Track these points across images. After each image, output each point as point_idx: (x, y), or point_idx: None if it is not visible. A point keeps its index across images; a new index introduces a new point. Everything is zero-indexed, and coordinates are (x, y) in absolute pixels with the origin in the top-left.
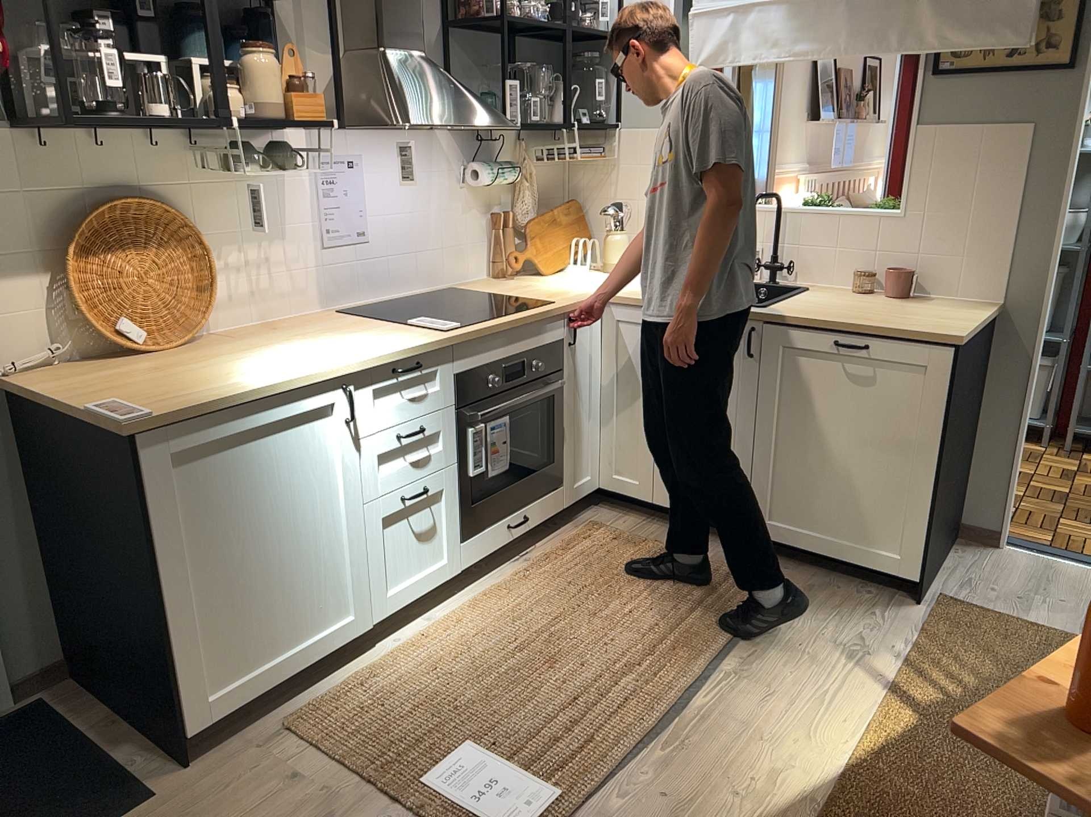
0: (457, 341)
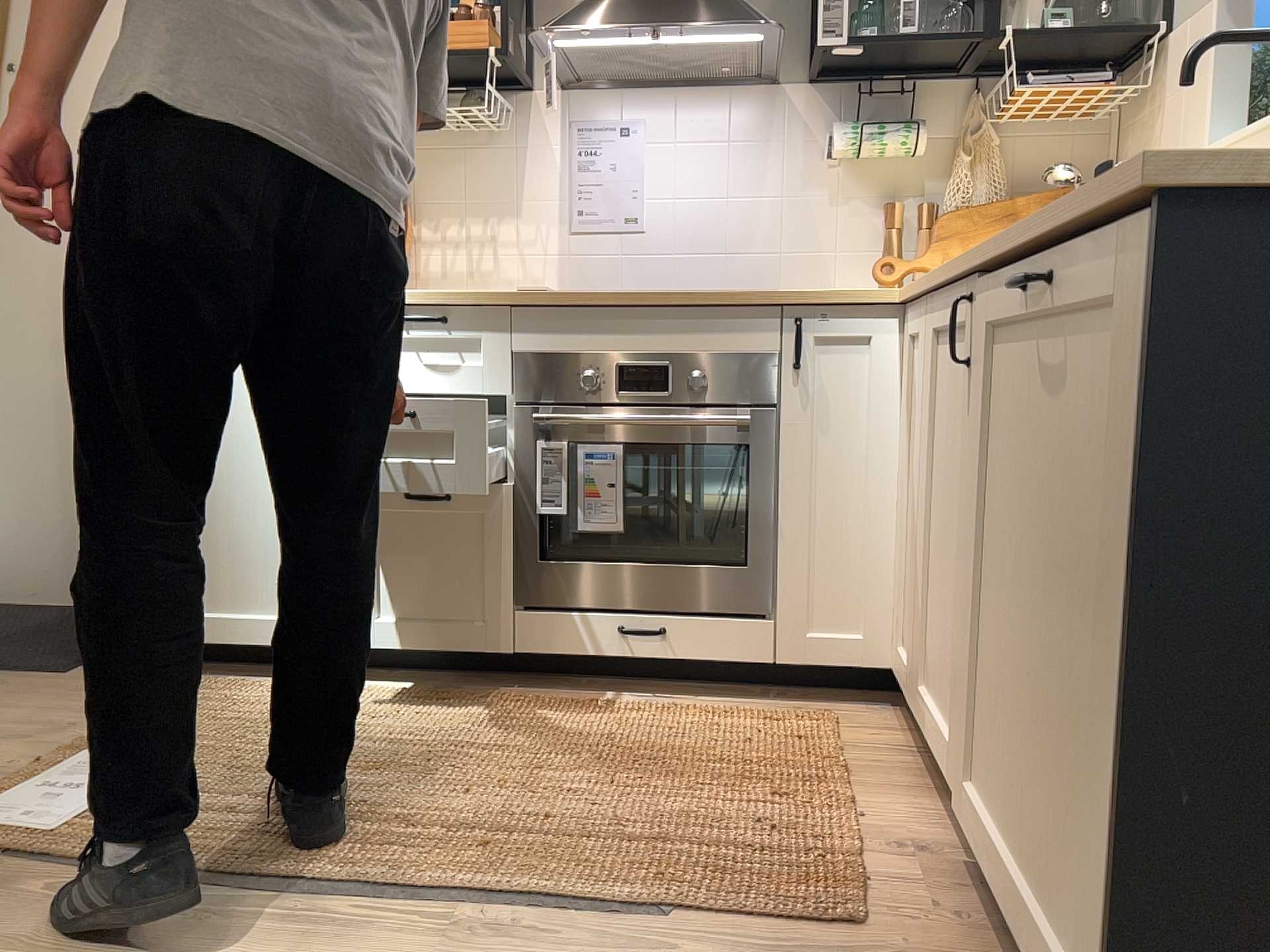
0: (515, 304)
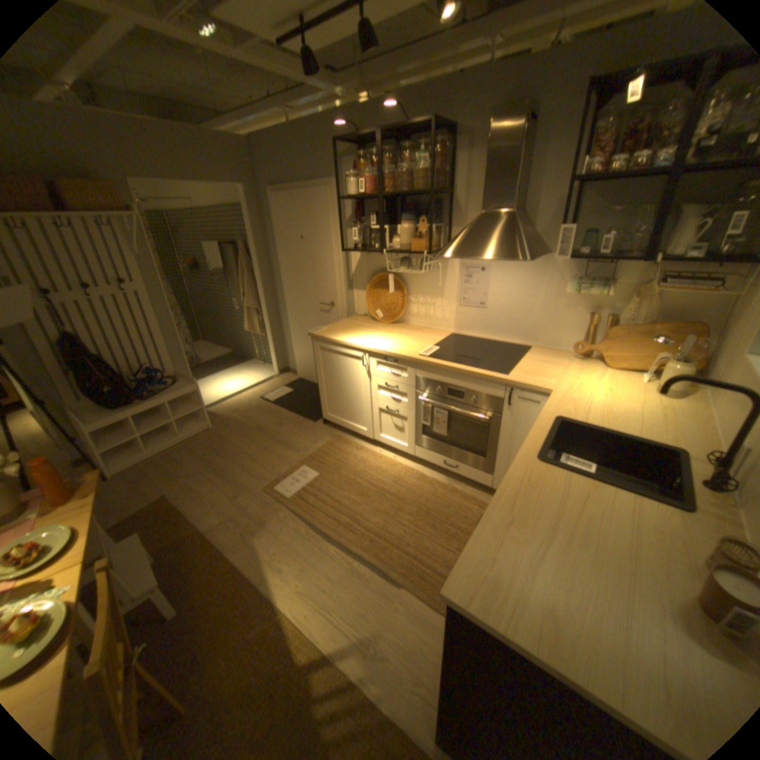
0: (416, 362)
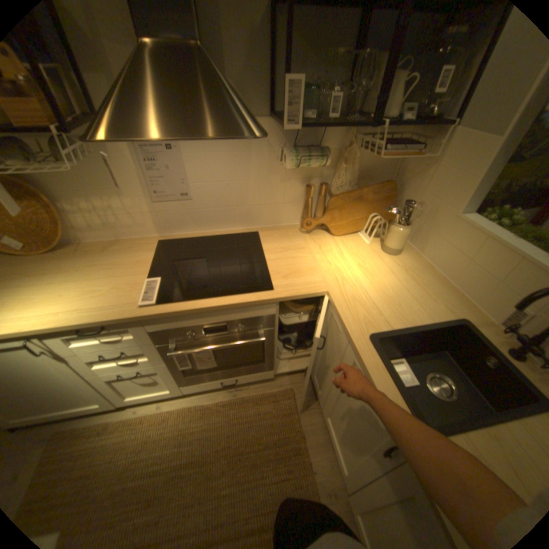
0: (141, 318)
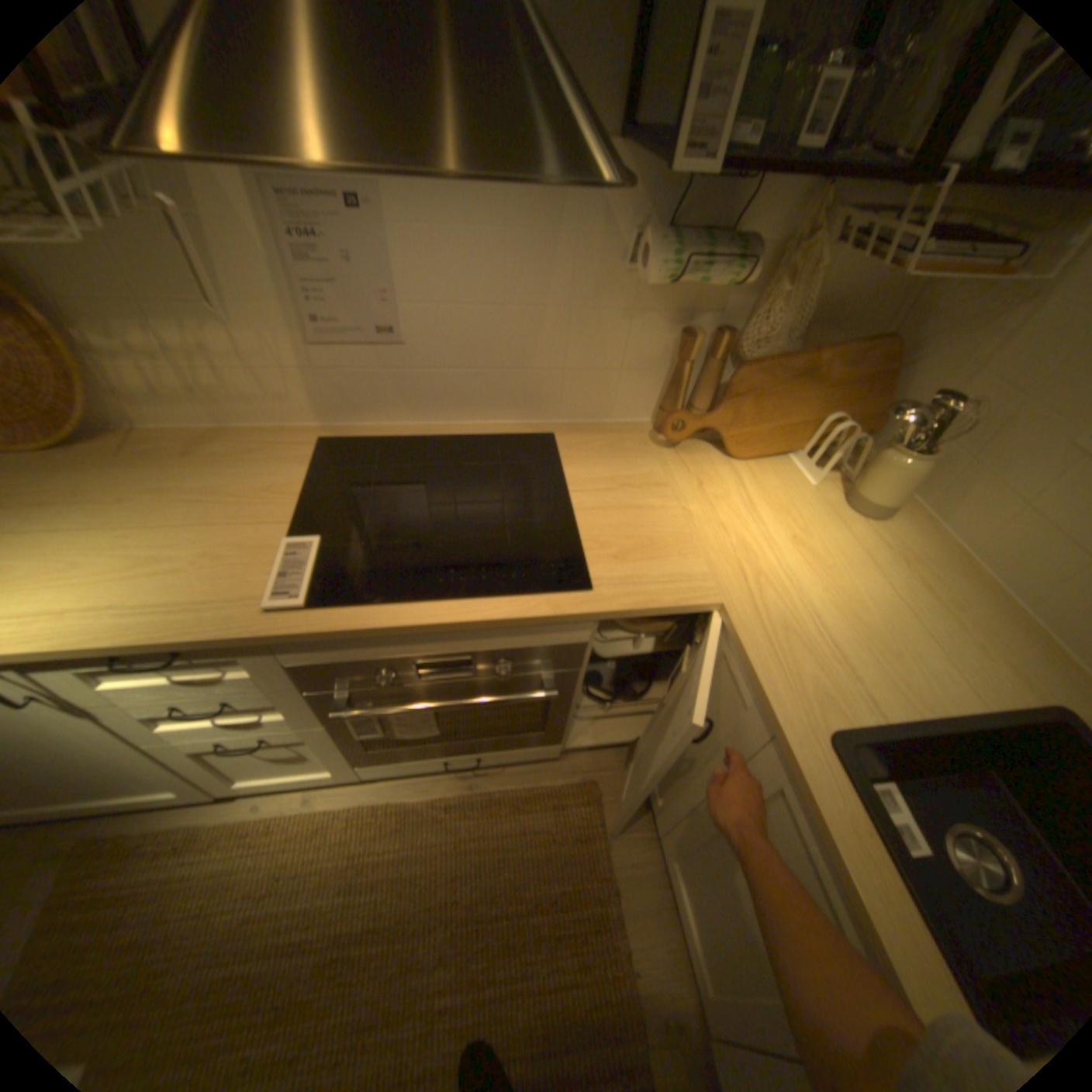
0: (267, 640)
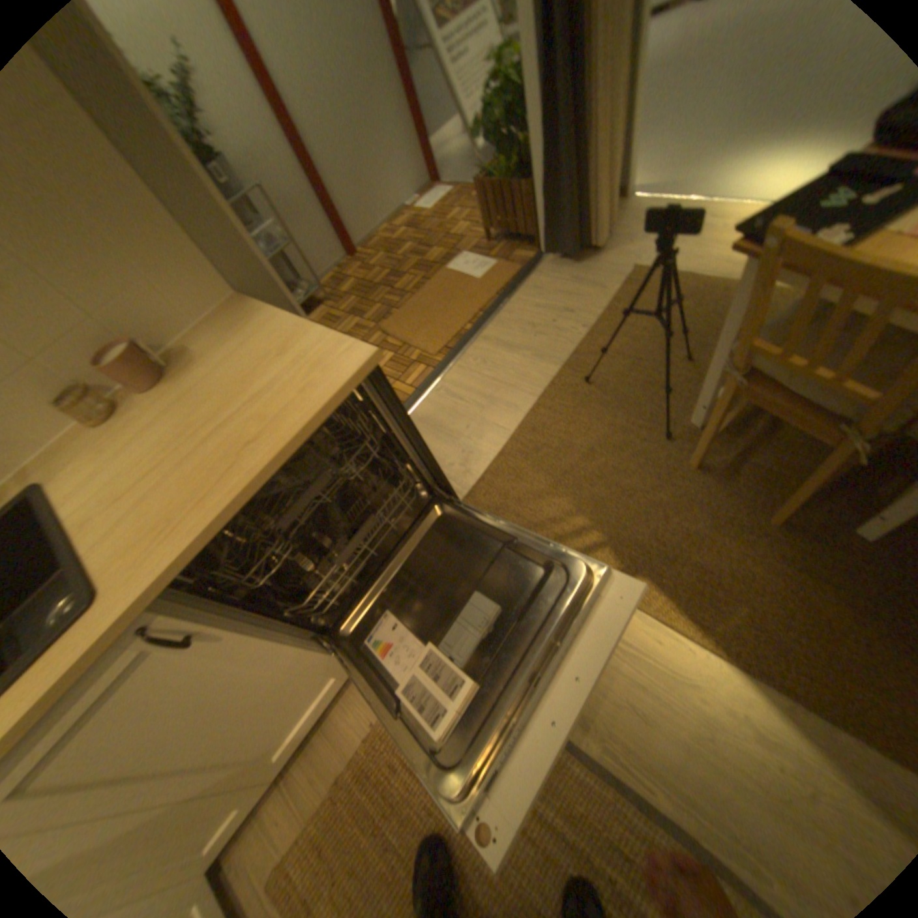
0: None
